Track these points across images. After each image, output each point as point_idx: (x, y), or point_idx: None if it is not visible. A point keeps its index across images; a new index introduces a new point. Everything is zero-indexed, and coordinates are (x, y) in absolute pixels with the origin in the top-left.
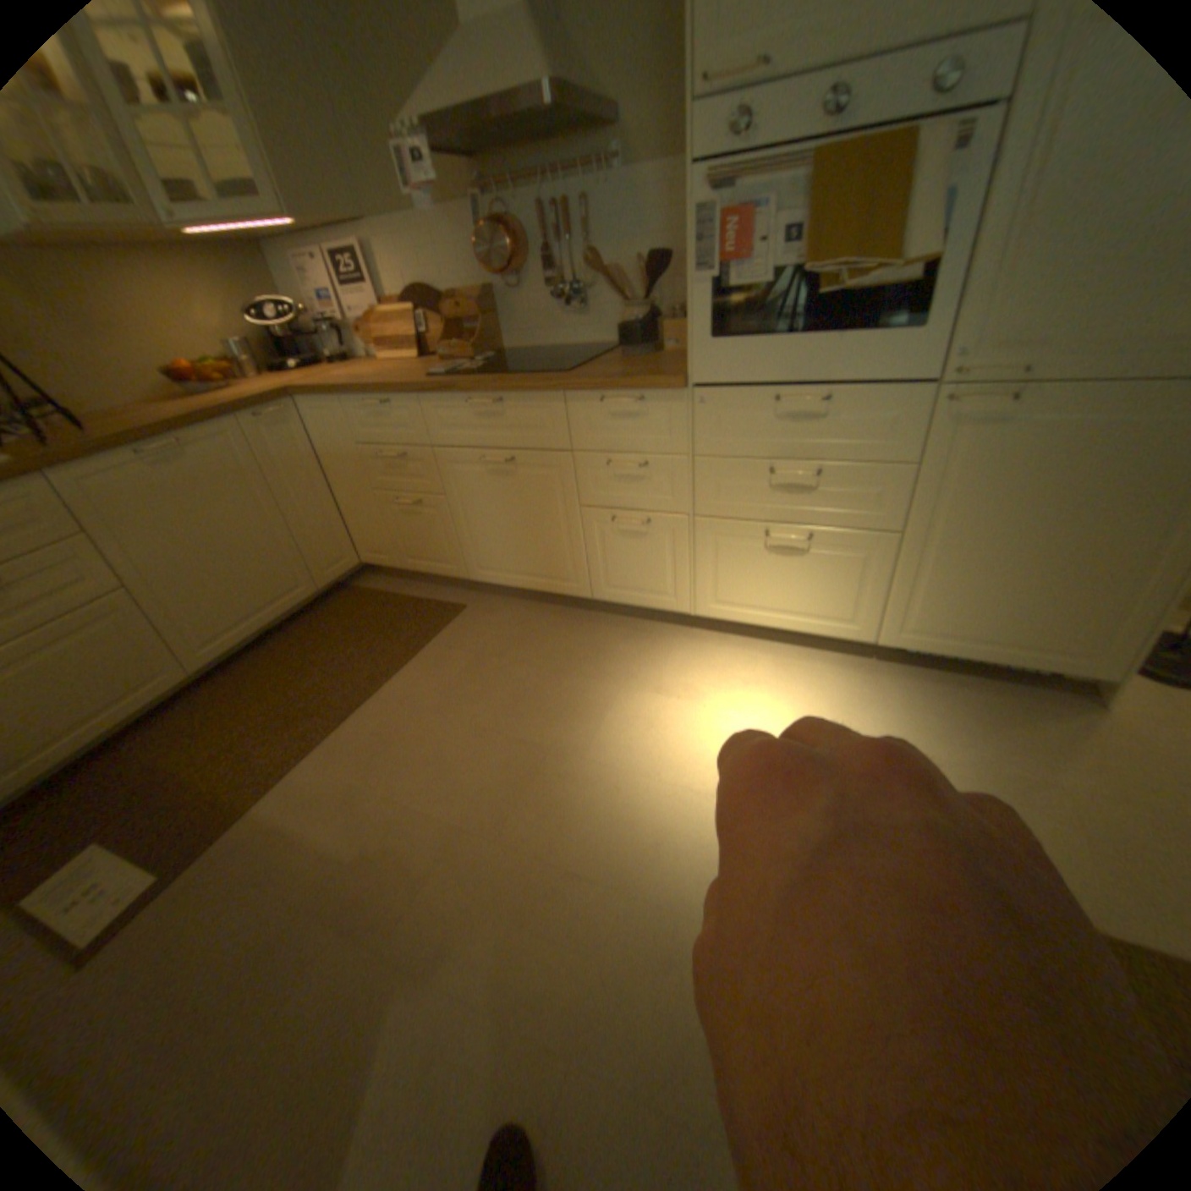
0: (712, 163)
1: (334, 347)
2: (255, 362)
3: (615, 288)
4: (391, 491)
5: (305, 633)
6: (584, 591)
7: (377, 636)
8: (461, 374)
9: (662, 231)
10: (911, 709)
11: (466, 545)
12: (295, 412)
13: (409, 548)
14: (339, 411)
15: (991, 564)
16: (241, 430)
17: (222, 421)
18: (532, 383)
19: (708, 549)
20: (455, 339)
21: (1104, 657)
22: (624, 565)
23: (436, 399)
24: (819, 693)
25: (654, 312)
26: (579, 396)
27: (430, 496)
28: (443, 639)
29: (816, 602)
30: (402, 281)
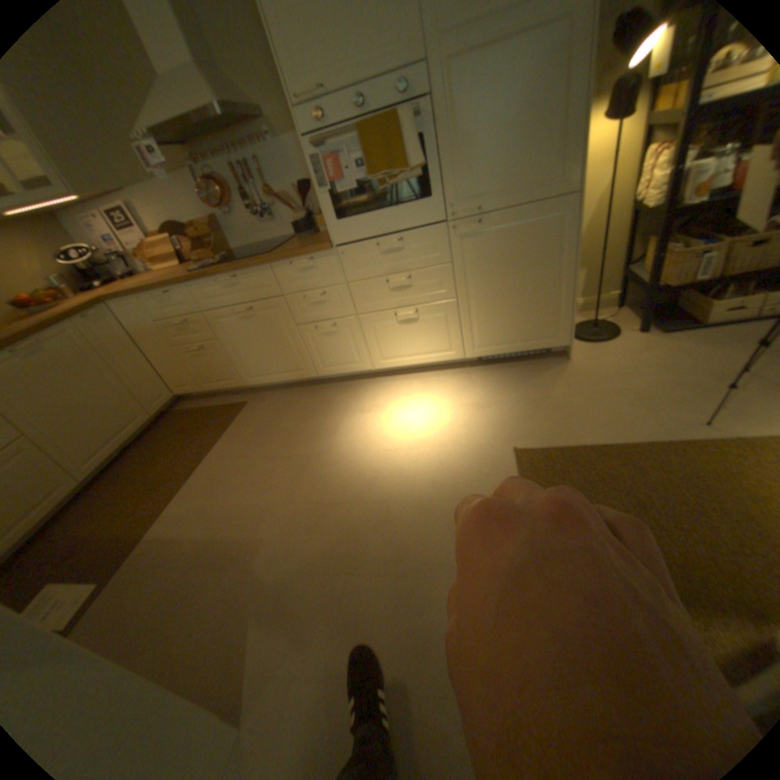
0: (311, 135)
1: (124, 270)
2: (72, 289)
3: (287, 204)
4: (184, 345)
5: (150, 443)
6: (313, 374)
7: (197, 432)
8: (210, 267)
9: (303, 170)
10: (487, 384)
11: (238, 366)
12: (110, 311)
13: (204, 377)
14: (139, 304)
15: (499, 303)
16: (78, 328)
17: (65, 324)
18: (251, 262)
19: (371, 331)
20: (201, 250)
21: (560, 334)
22: (330, 352)
23: (198, 283)
24: (444, 389)
25: (310, 213)
26: (279, 265)
27: (209, 342)
28: (238, 422)
29: (431, 344)
30: (159, 222)
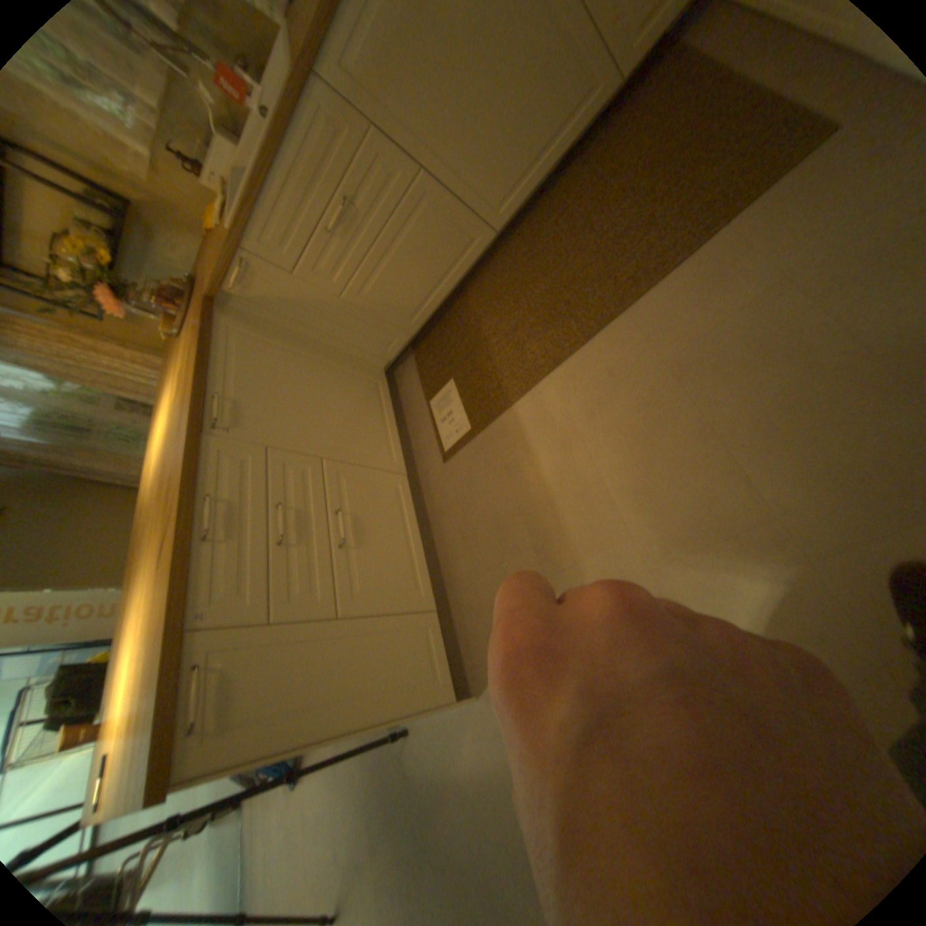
0: None
1: None
2: None
3: None
4: None
5: (601, 164)
6: None
7: (670, 189)
8: None
9: None
10: None
11: None
12: None
13: None
14: None
15: None
16: None
17: None
18: None
19: None
20: None
21: None
22: None
23: None
24: None
25: None
26: None
27: None
28: (753, 220)
29: None
30: None
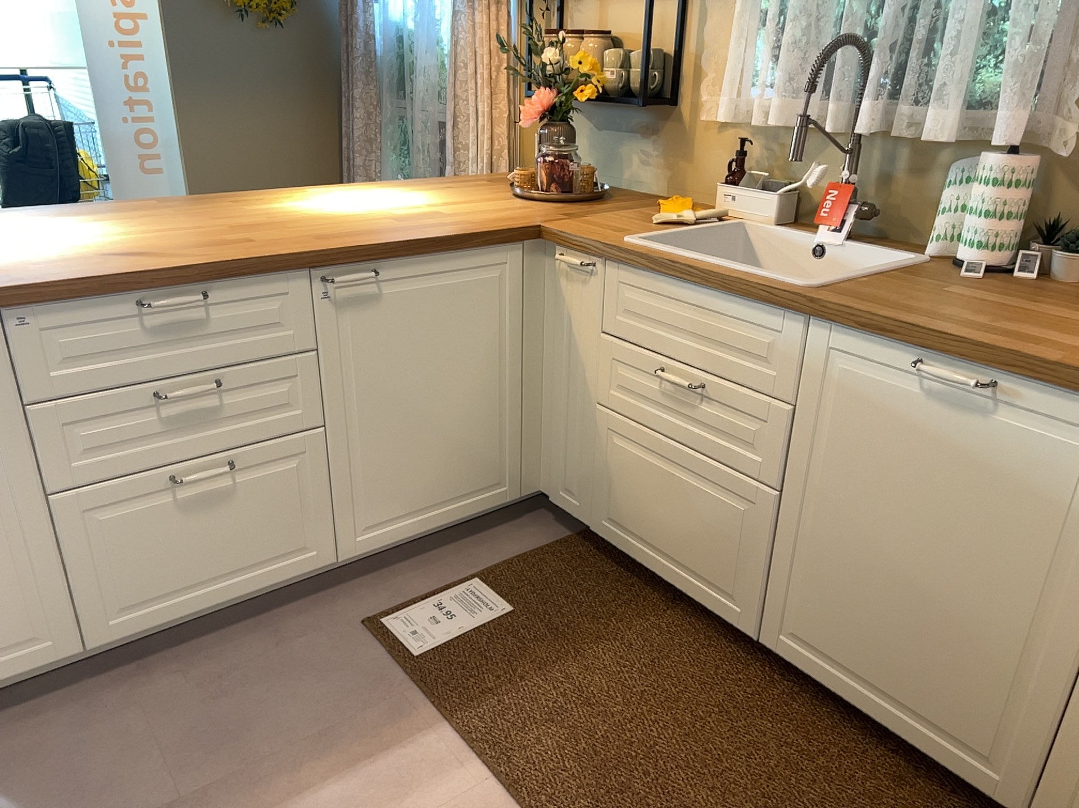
0: None
1: None
2: None
3: None
4: None
5: (891, 807)
6: None
7: None
8: None
9: None
10: None
11: None
12: None
13: None
14: None
15: None
16: None
17: None
18: None
19: None
20: None
21: None
22: None
23: None
24: None
25: None
26: None
27: None
28: None
29: None
30: None
